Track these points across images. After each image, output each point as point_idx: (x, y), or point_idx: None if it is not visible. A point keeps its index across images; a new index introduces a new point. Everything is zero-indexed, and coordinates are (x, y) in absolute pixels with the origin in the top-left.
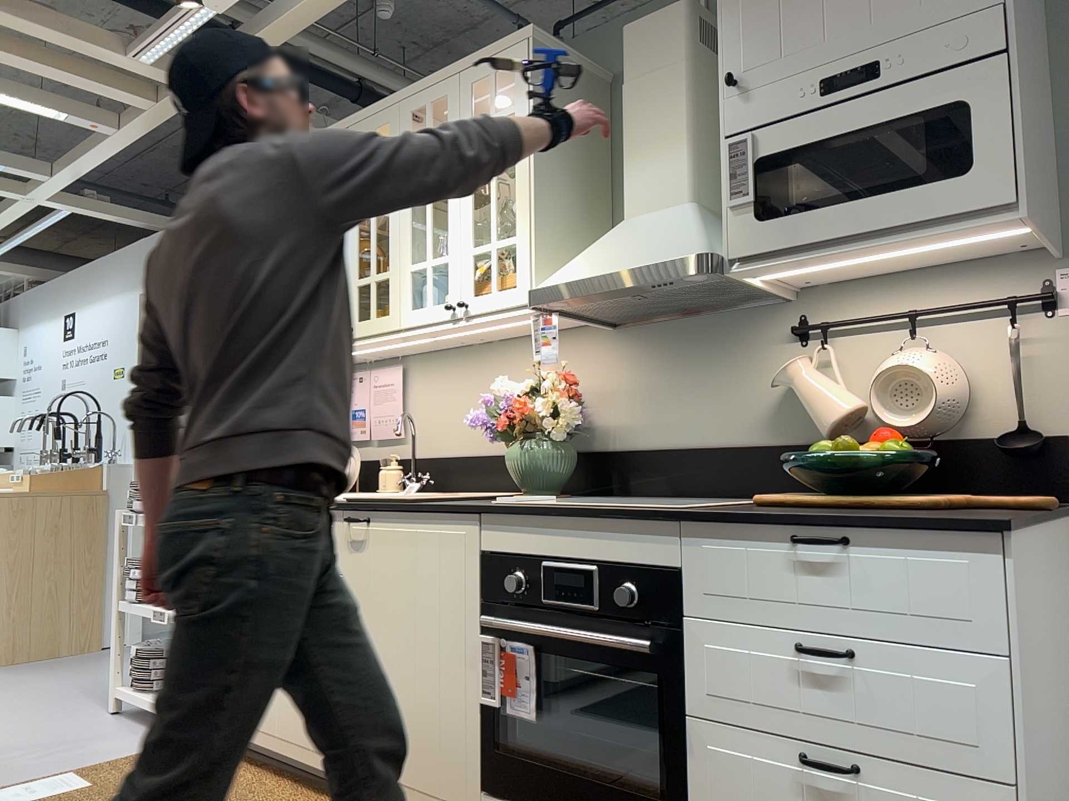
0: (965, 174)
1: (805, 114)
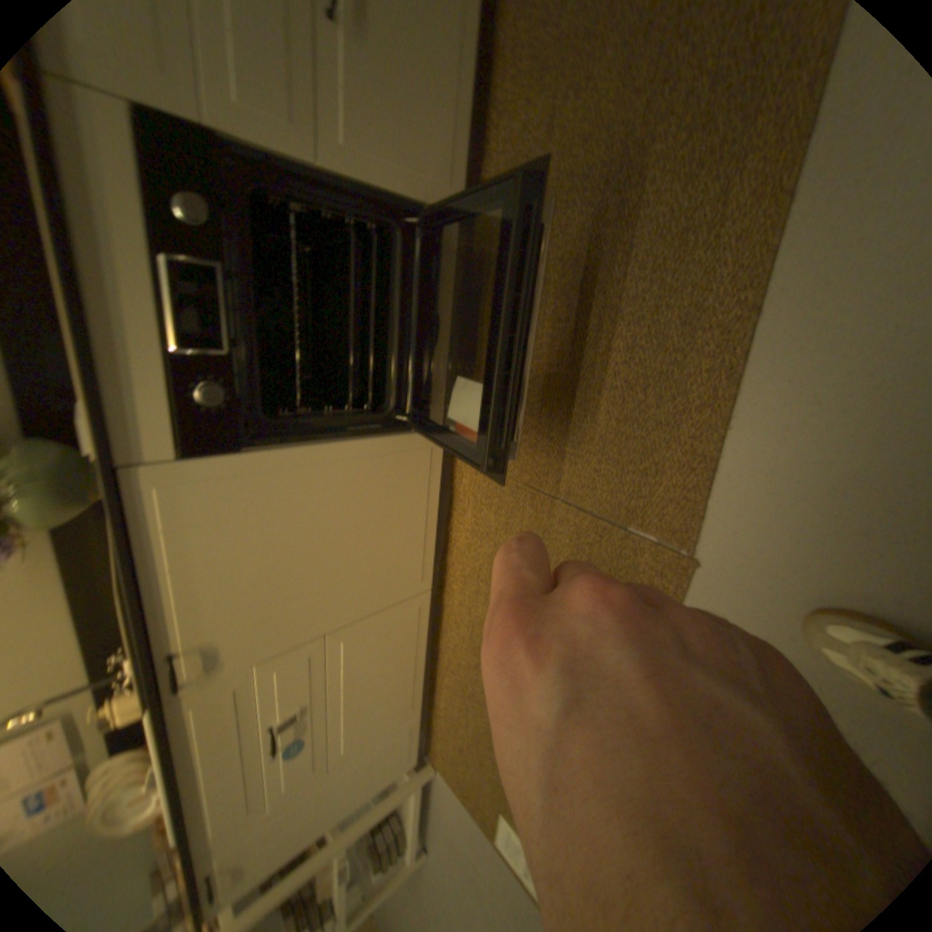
0: None
1: None
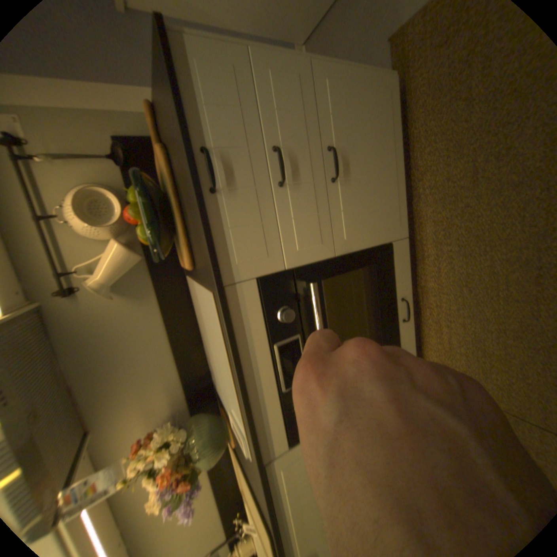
0: None
1: None
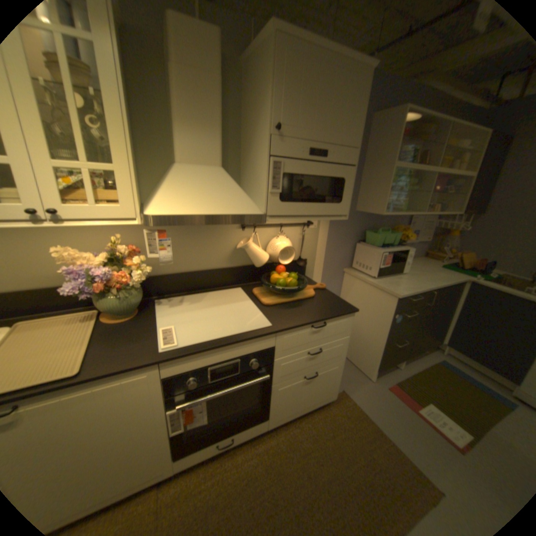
0: (340, 203)
1: (301, 158)
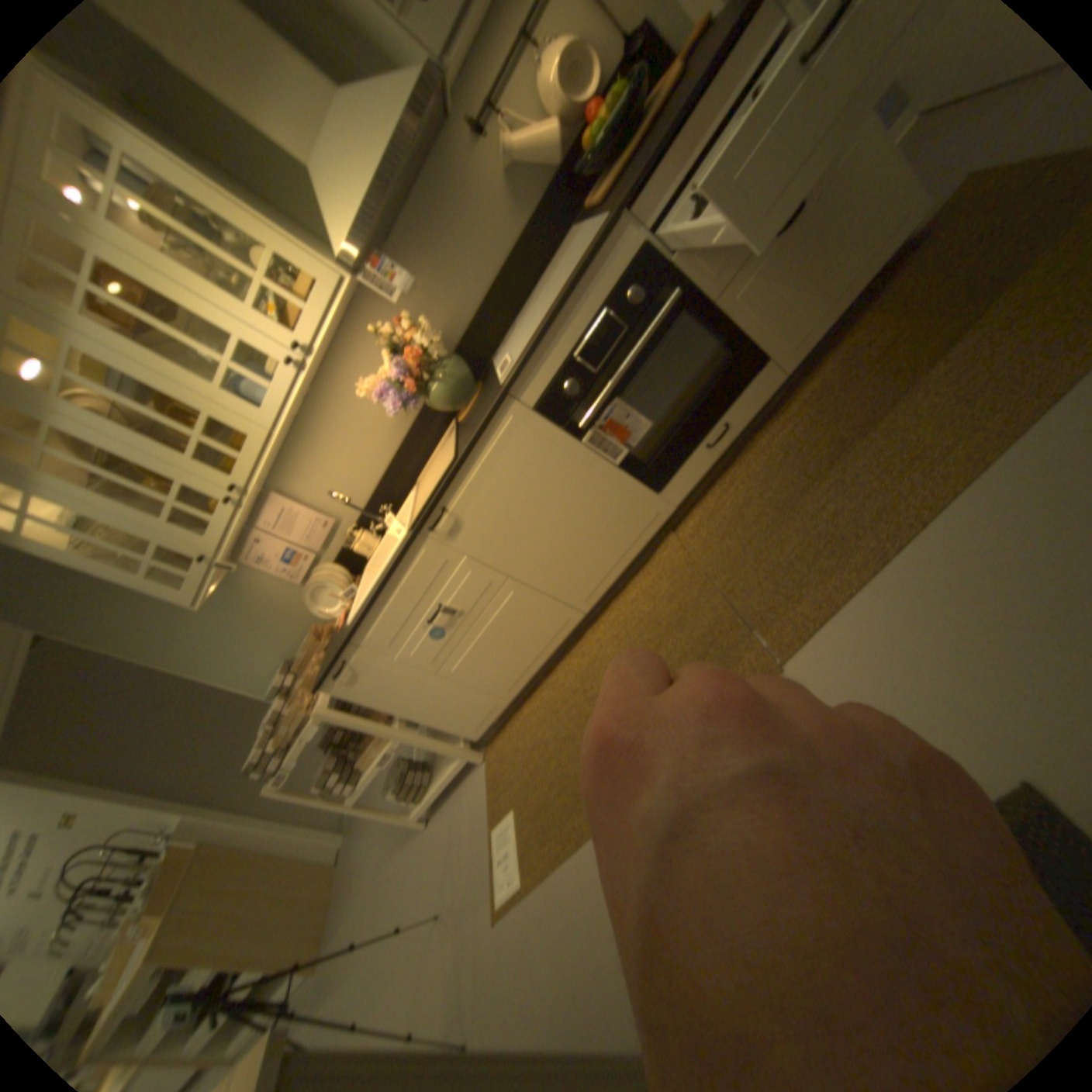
0: None
1: None
